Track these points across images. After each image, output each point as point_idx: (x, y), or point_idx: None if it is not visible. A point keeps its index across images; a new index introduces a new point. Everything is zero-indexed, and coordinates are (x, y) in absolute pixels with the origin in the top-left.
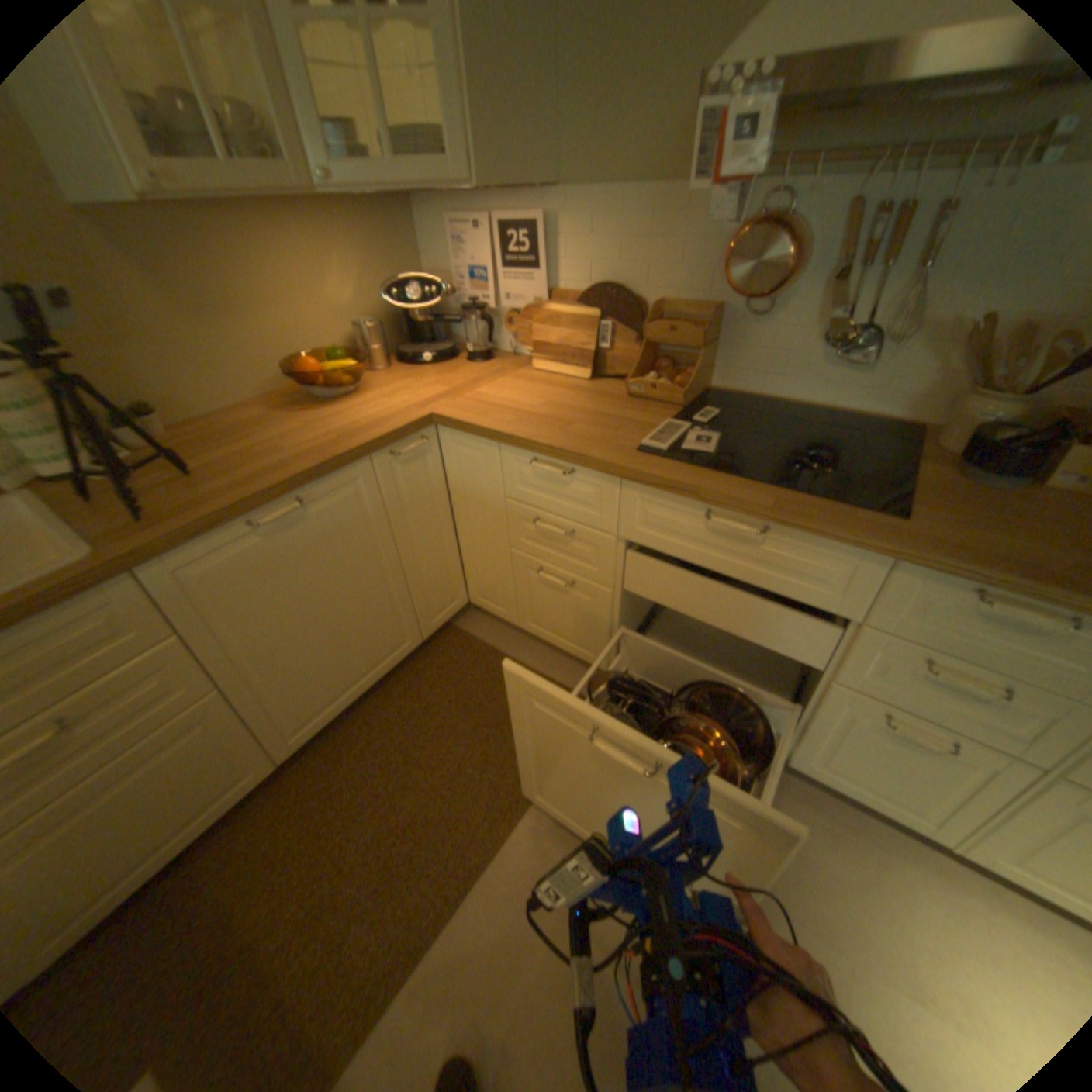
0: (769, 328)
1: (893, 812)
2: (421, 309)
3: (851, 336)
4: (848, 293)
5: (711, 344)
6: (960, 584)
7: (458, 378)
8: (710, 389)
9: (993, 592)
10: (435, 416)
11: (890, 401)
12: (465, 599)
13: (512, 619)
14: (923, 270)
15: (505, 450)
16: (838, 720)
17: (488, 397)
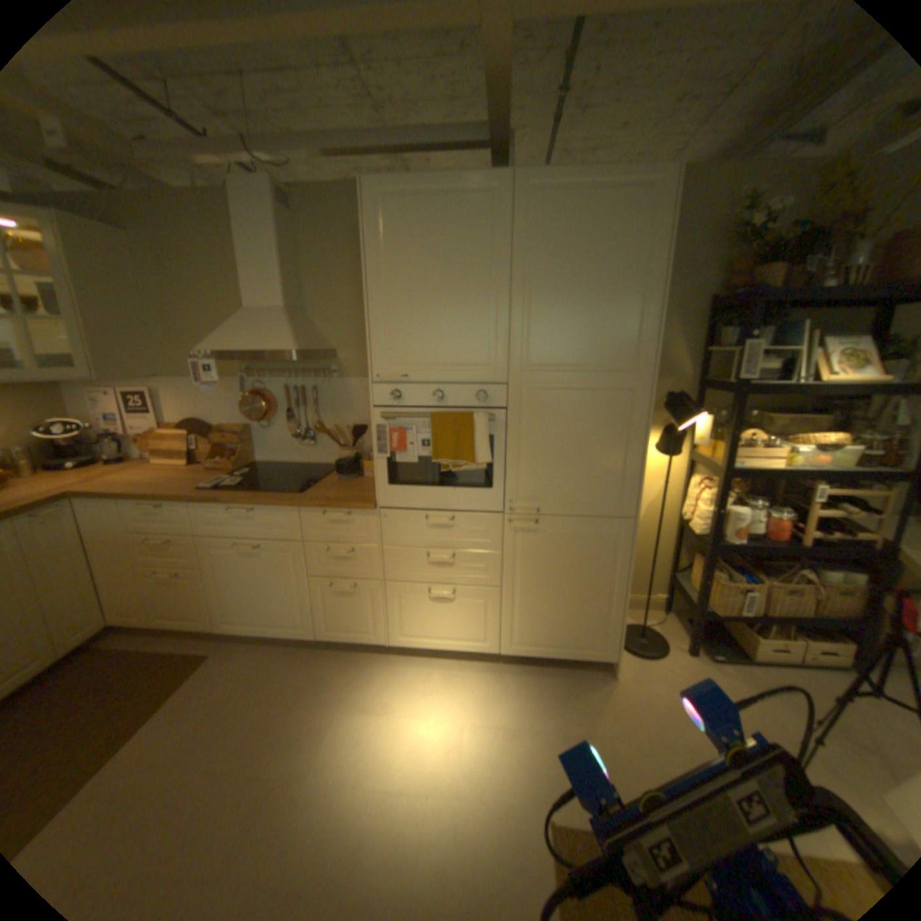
0: (272, 434)
1: (359, 640)
2: (65, 440)
3: (303, 435)
4: (295, 419)
5: (247, 443)
6: (317, 512)
7: (93, 475)
8: (255, 464)
9: (326, 512)
10: (69, 494)
11: (327, 458)
12: (102, 625)
13: (142, 625)
14: (314, 410)
15: (119, 505)
16: (318, 598)
17: (112, 482)
